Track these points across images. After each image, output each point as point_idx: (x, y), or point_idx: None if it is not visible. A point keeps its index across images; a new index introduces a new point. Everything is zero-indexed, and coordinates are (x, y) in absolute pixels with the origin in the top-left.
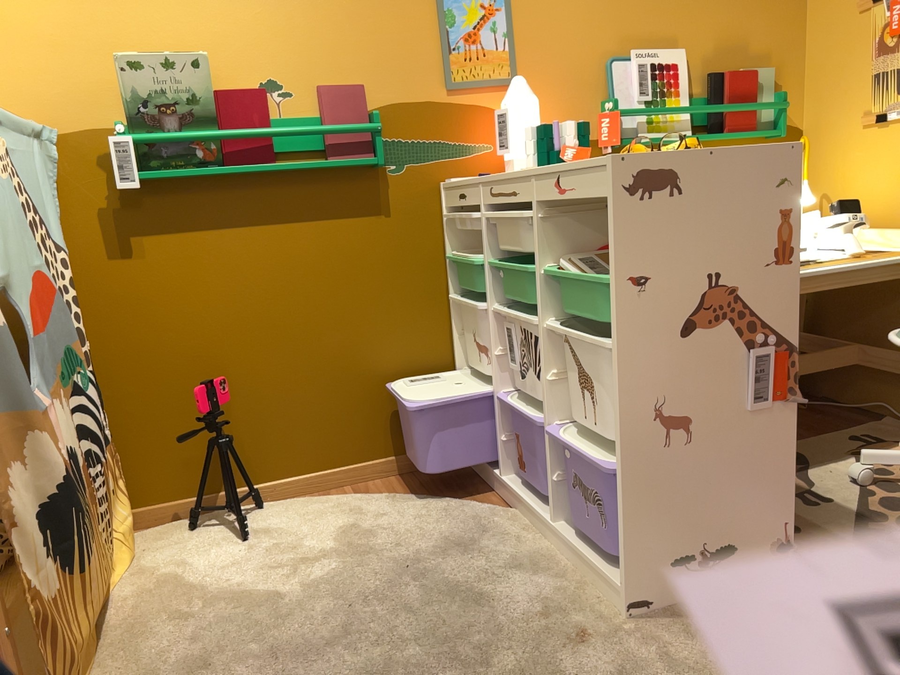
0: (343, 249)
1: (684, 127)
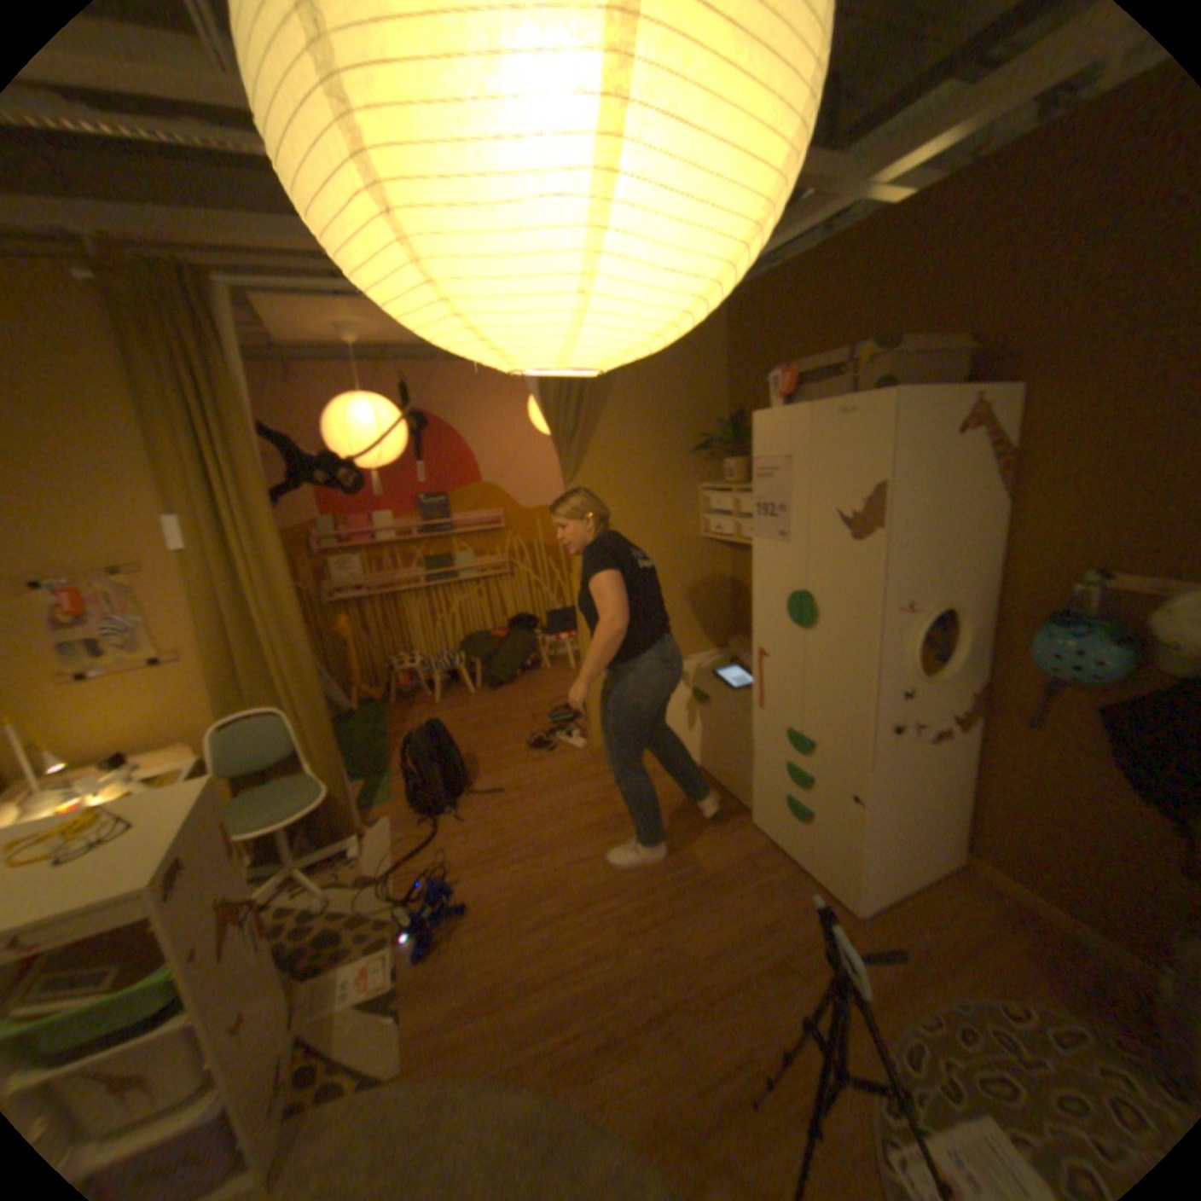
0: None
1: None
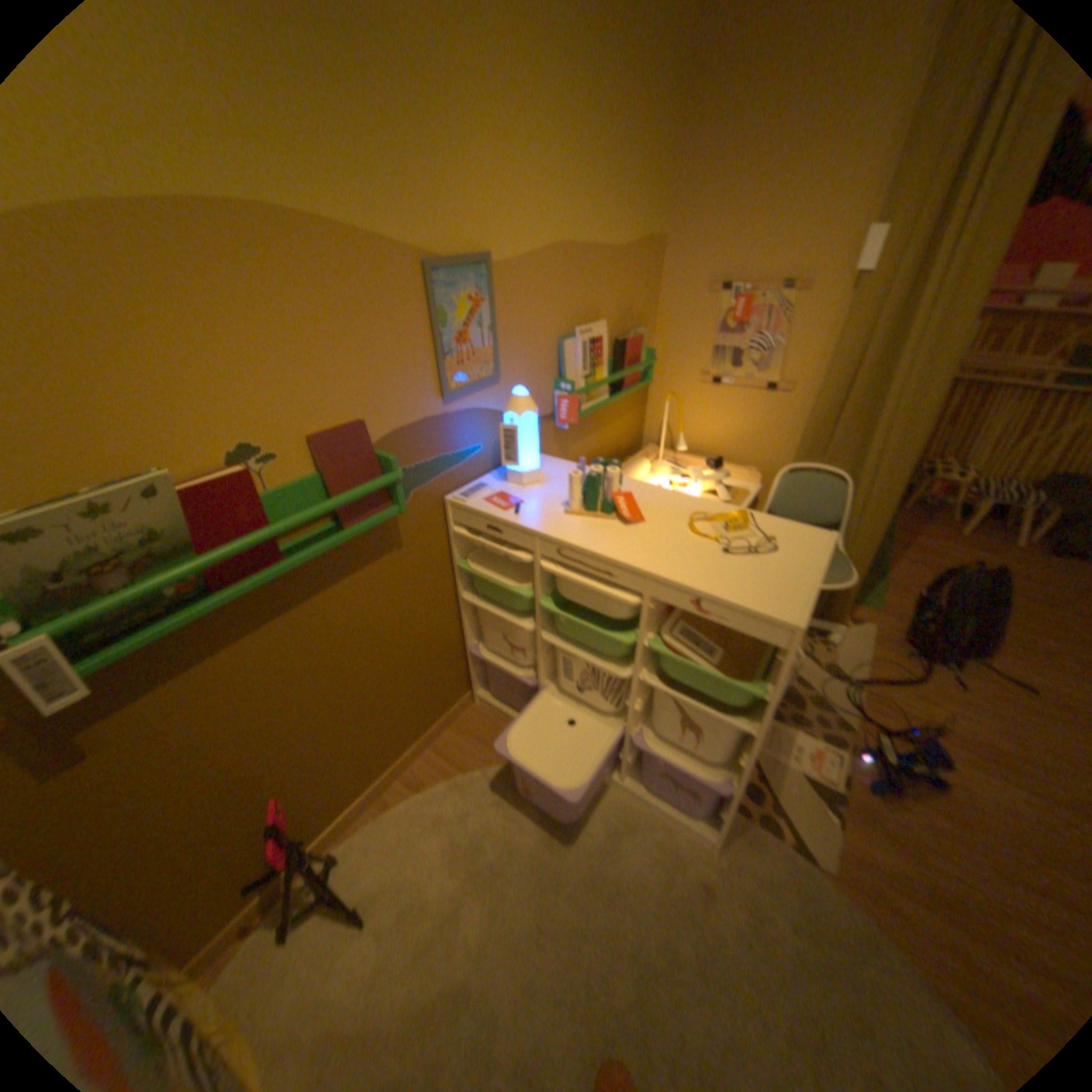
0: (363, 603)
1: (605, 393)
